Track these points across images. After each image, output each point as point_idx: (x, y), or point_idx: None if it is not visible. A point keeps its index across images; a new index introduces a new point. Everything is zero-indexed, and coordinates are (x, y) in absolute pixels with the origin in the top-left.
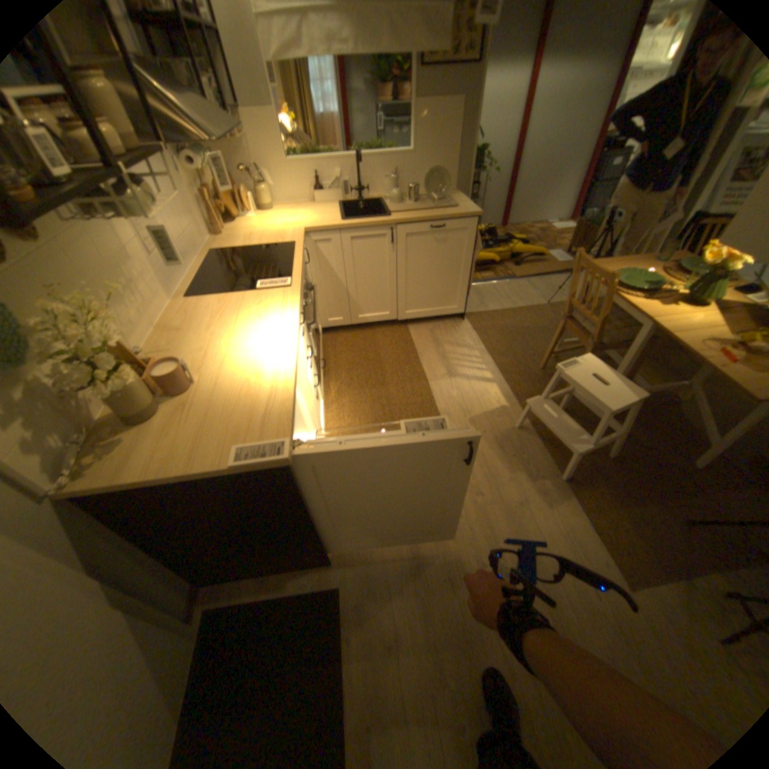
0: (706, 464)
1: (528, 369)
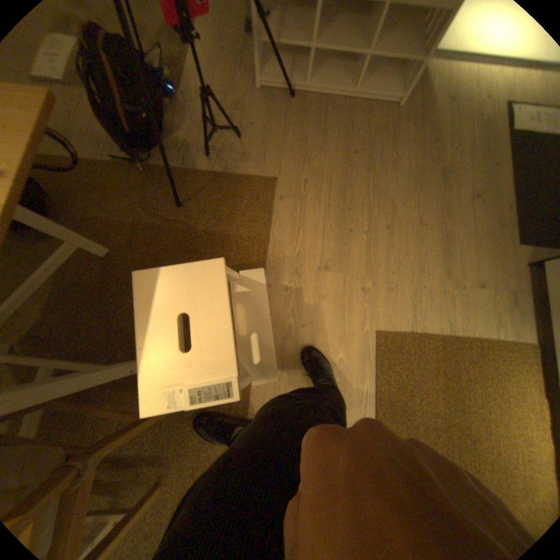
0: (96, 249)
1: (187, 485)
